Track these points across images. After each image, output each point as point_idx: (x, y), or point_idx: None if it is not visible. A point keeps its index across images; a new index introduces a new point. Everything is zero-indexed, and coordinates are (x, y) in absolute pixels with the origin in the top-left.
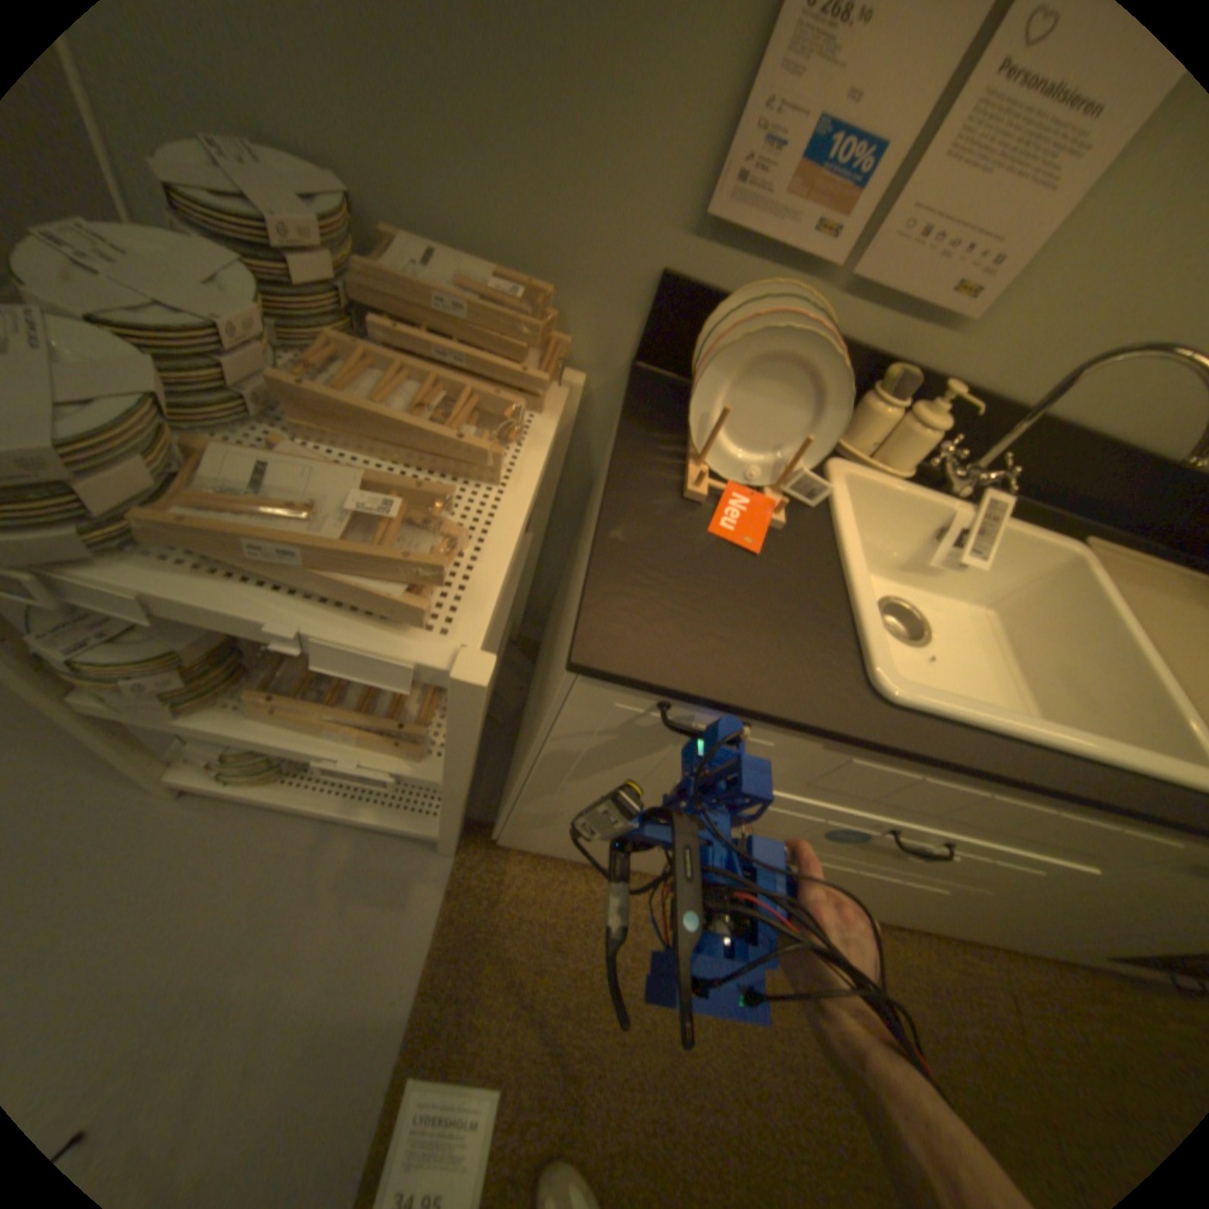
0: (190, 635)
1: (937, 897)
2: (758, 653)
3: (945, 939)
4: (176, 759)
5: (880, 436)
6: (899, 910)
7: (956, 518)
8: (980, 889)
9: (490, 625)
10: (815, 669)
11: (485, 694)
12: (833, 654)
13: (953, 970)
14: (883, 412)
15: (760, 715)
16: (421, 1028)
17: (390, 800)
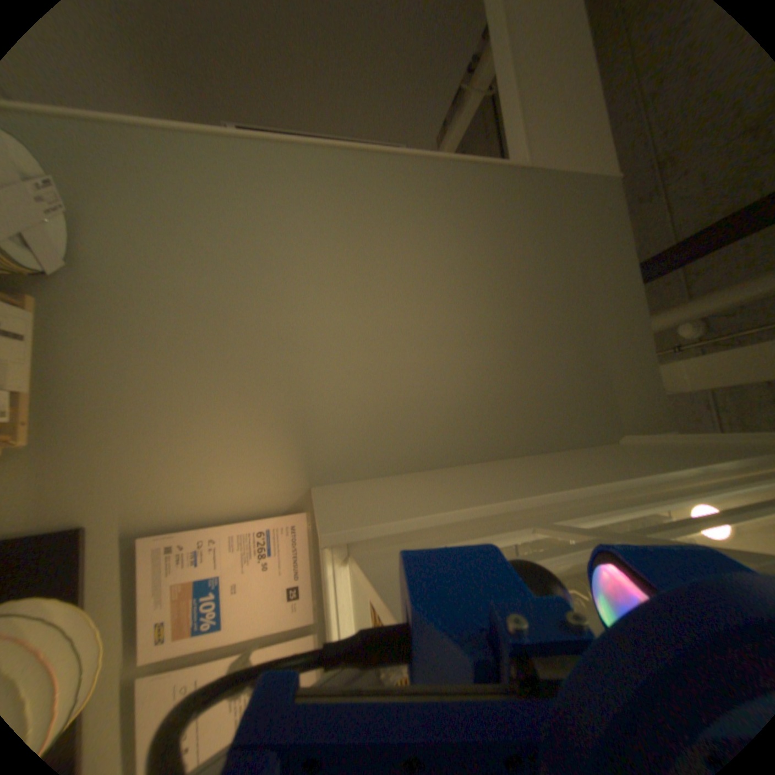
0: None
1: None
2: None
3: None
4: None
5: None
6: None
7: None
8: None
9: None
10: None
11: None
12: None
13: None
14: None
15: None
16: None
17: None
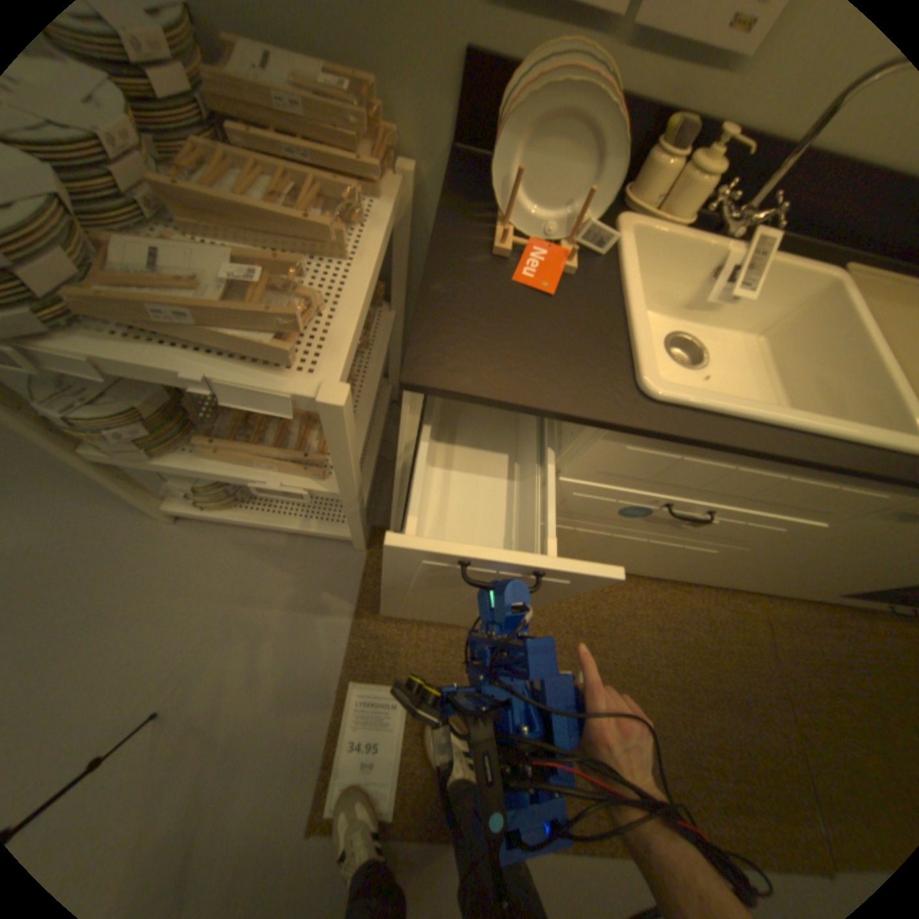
0: (145, 399)
1: (708, 555)
2: (548, 369)
3: (721, 589)
4: (166, 496)
5: (663, 187)
6: (682, 567)
7: (729, 256)
8: (738, 545)
9: (347, 366)
10: (594, 378)
11: (347, 415)
12: (609, 366)
13: (725, 608)
14: (664, 162)
15: (547, 412)
16: (354, 654)
17: (316, 515)
